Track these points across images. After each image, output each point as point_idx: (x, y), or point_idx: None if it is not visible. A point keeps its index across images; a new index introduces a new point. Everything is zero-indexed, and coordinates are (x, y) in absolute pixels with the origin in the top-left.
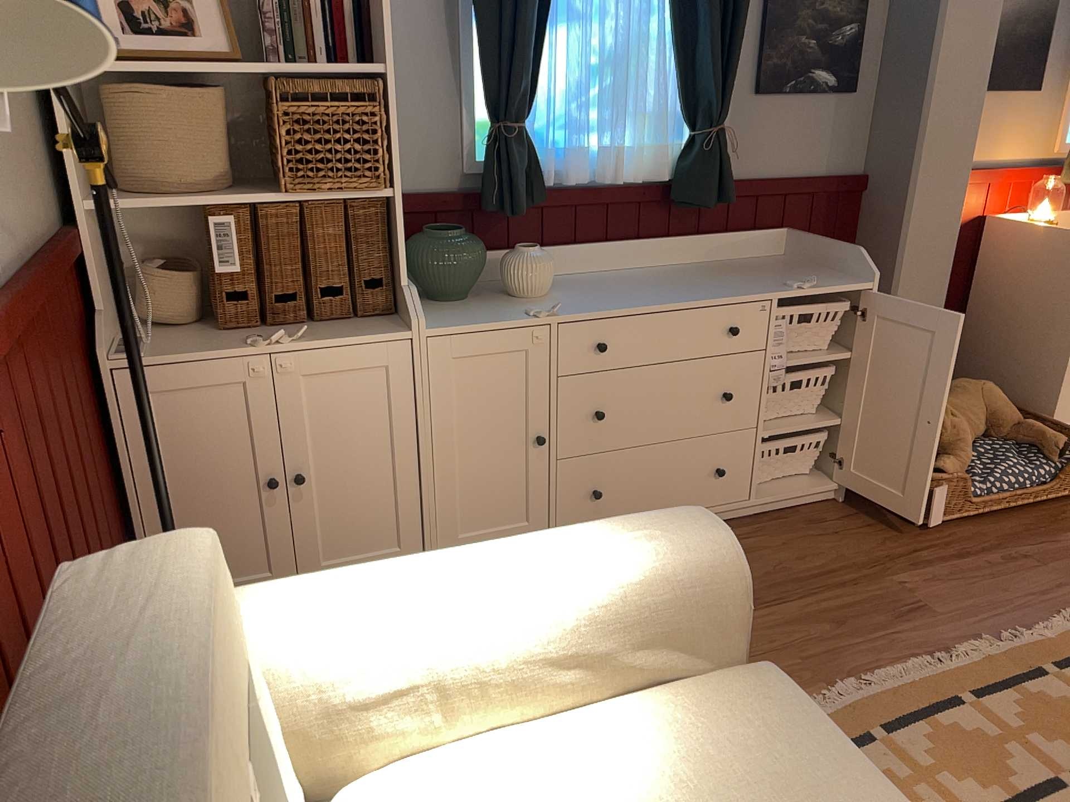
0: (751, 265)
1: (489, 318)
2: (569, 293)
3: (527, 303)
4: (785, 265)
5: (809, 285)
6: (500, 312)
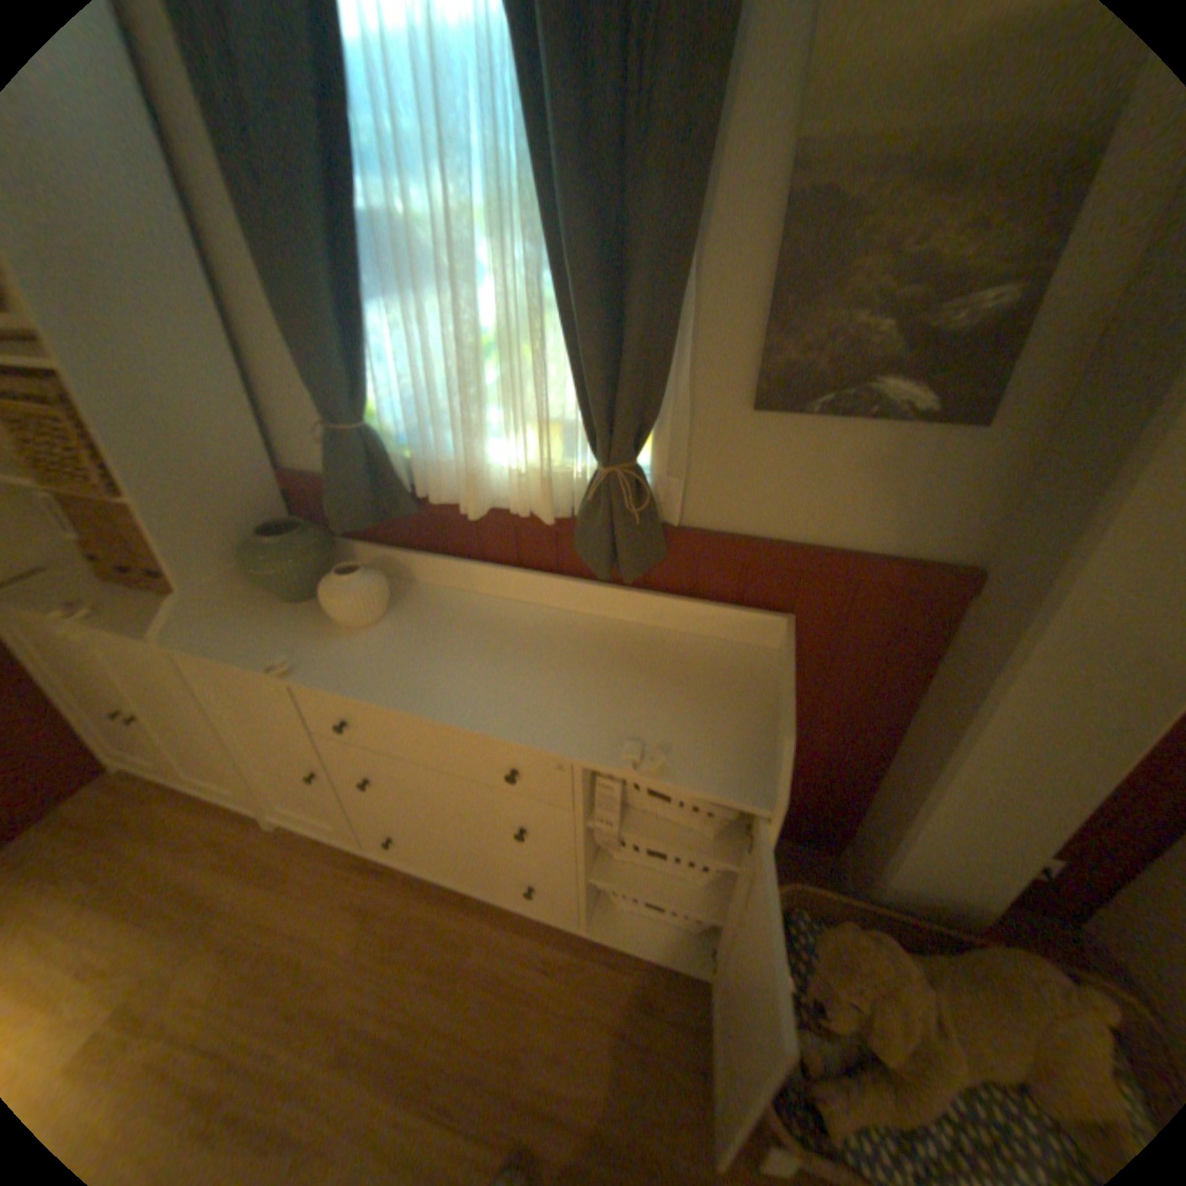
0: (688, 659)
1: (239, 652)
2: (391, 634)
3: (324, 637)
4: (733, 681)
5: (640, 771)
6: (273, 642)
